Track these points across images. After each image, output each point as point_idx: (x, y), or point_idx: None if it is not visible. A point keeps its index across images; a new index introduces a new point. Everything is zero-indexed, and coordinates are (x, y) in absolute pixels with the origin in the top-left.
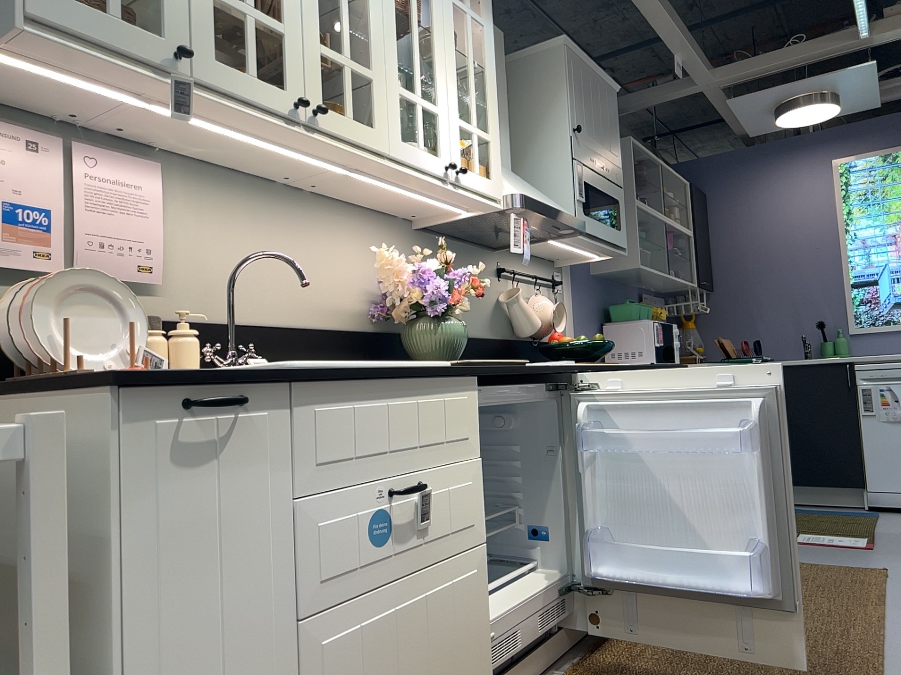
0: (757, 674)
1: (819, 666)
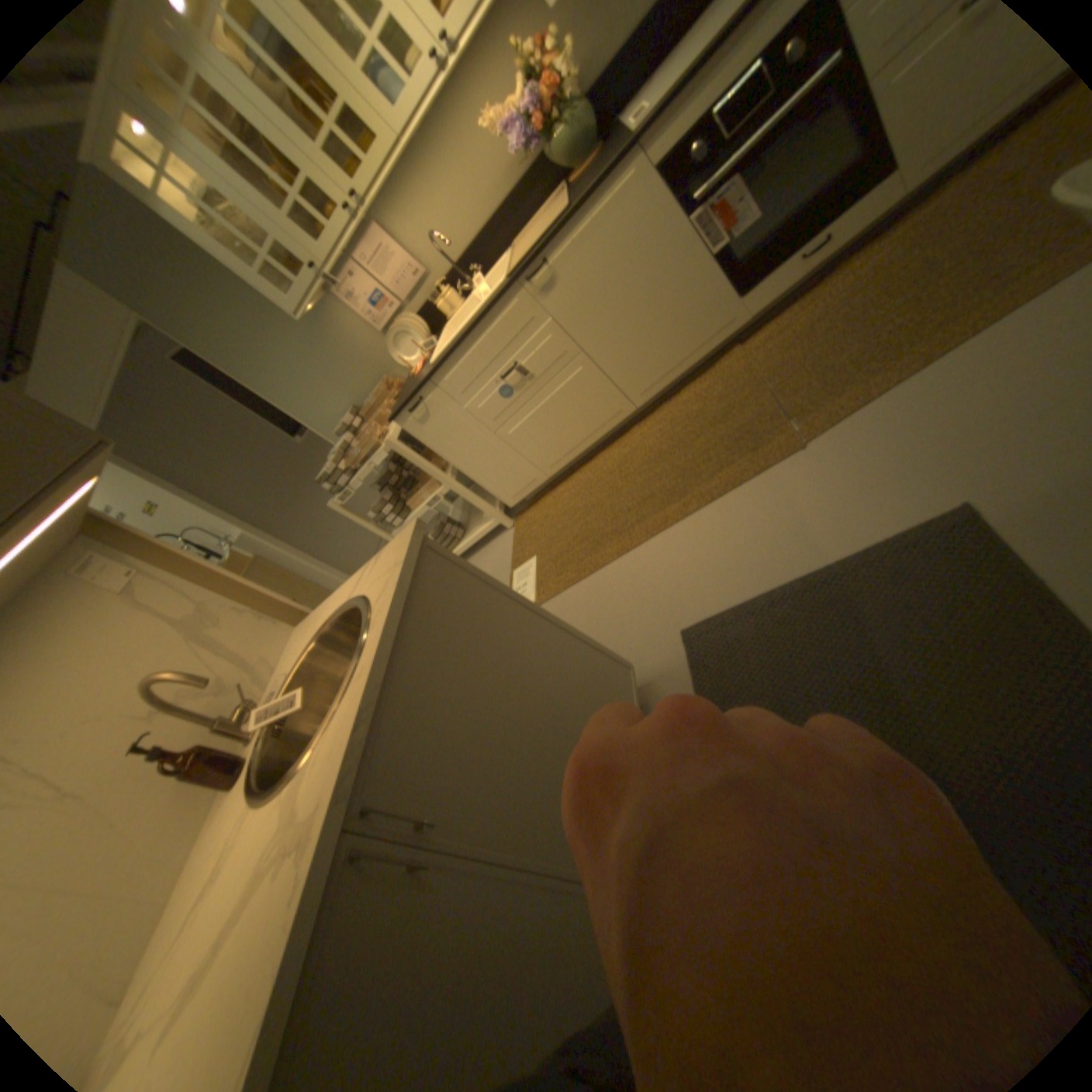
0: (830, 357)
1: (894, 345)
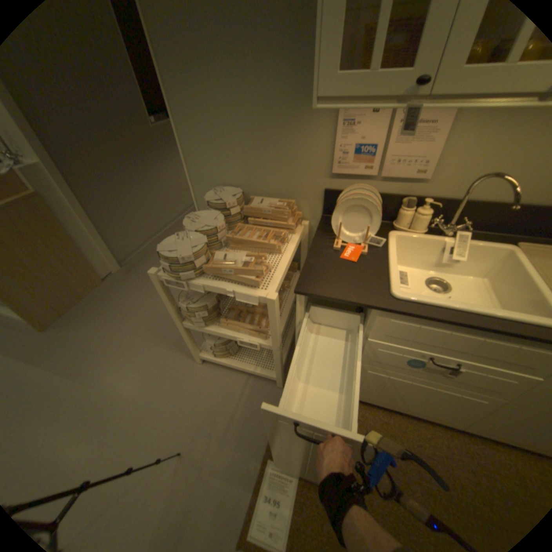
0: None
1: None
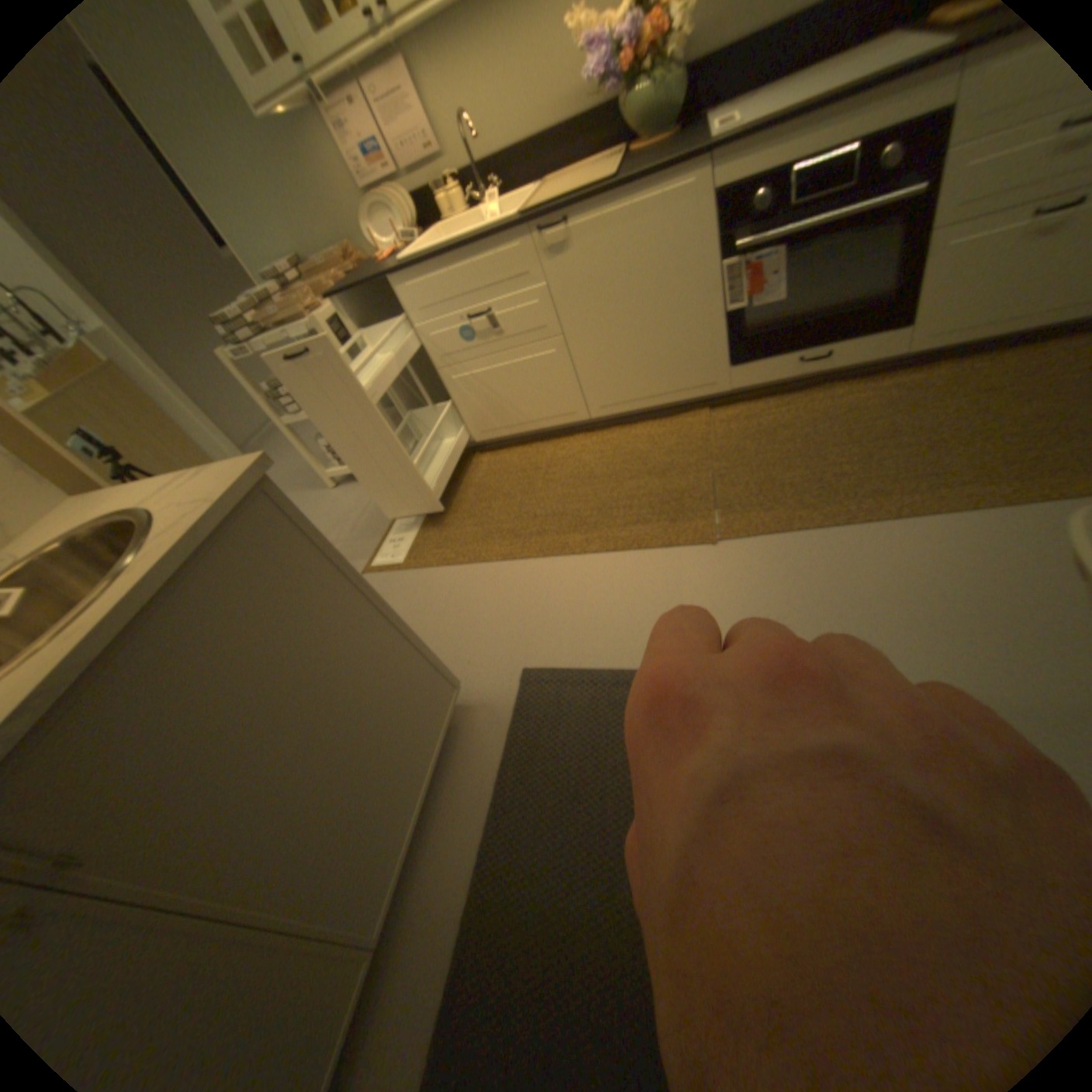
0: (776, 467)
1: (830, 488)
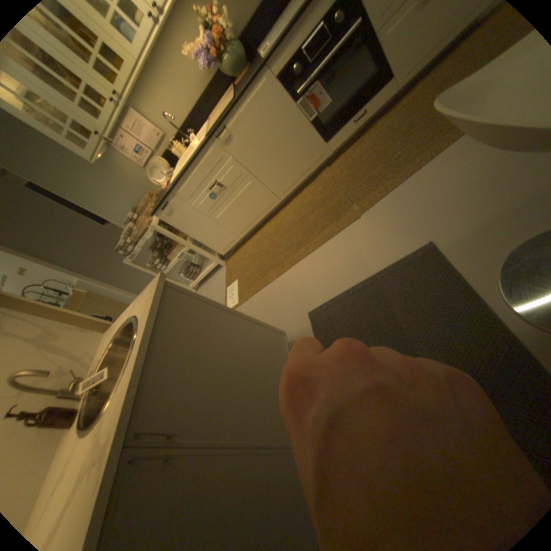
0: (369, 172)
1: (397, 165)
